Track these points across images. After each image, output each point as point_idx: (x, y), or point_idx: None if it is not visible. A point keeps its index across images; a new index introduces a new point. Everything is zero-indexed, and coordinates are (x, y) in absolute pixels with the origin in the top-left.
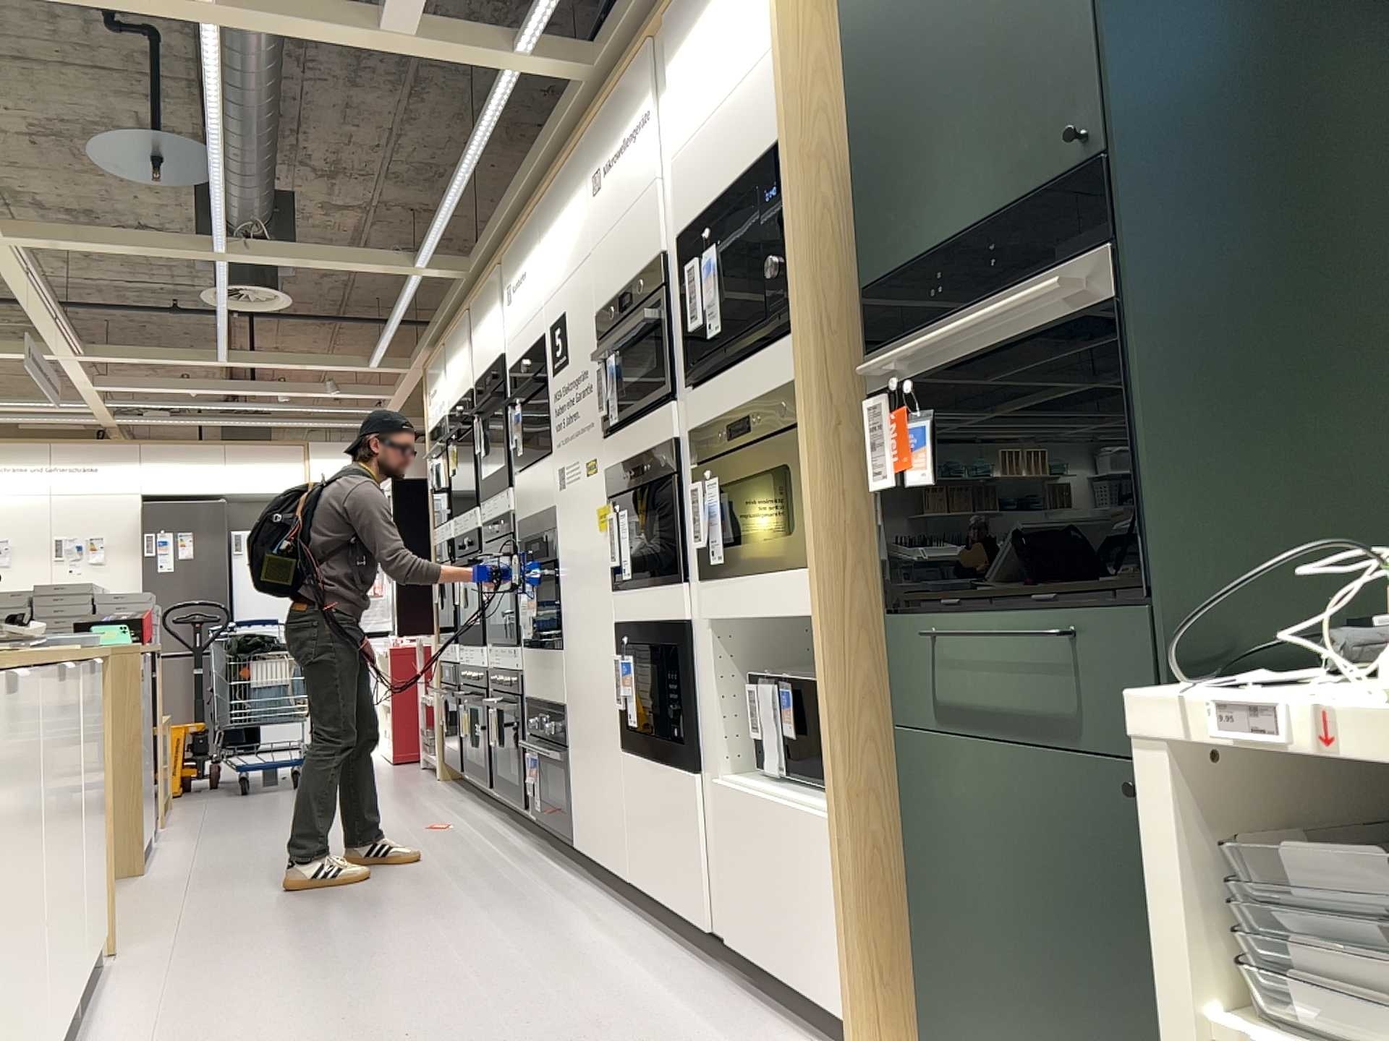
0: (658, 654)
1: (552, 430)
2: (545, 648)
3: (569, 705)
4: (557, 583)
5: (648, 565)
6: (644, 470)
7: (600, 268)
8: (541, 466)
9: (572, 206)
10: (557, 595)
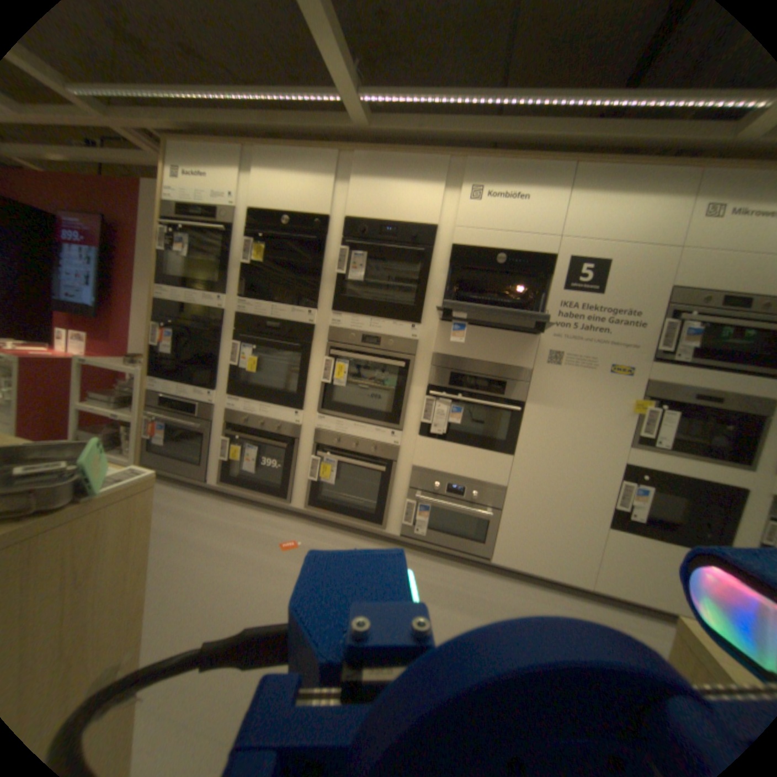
0: (696, 494)
1: (551, 324)
2: (473, 446)
3: (514, 488)
4: (516, 415)
5: (698, 448)
6: (722, 402)
7: (697, 265)
8: (514, 336)
9: (659, 202)
10: (515, 422)
